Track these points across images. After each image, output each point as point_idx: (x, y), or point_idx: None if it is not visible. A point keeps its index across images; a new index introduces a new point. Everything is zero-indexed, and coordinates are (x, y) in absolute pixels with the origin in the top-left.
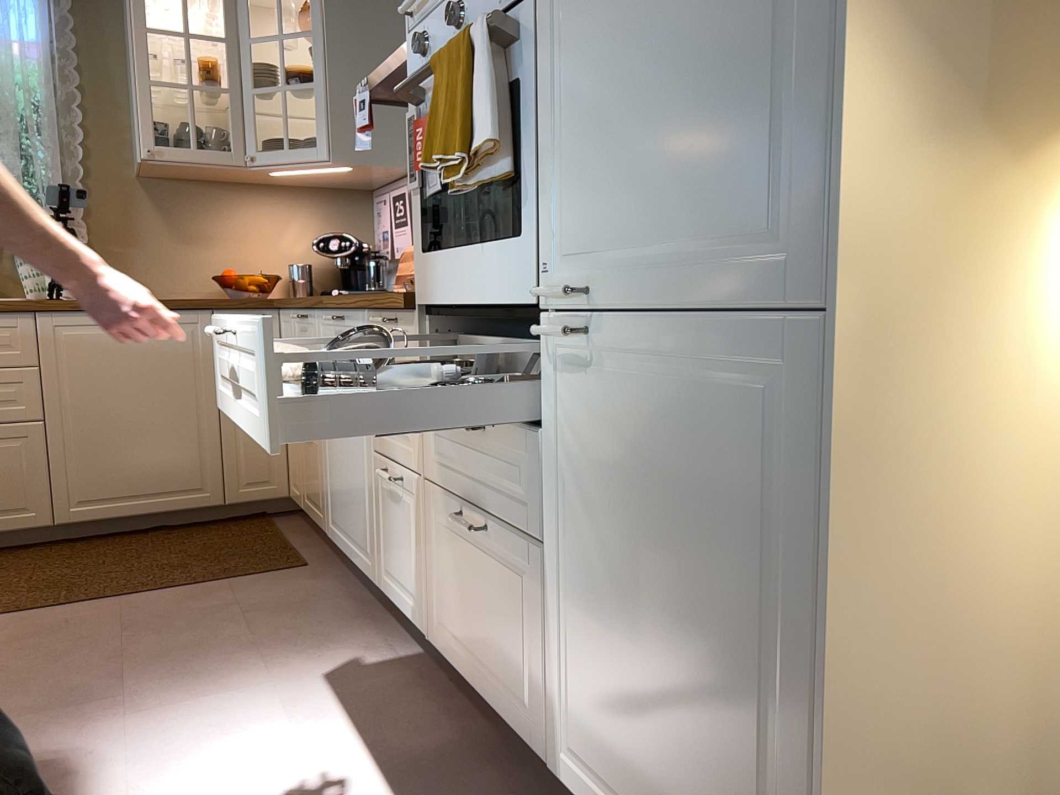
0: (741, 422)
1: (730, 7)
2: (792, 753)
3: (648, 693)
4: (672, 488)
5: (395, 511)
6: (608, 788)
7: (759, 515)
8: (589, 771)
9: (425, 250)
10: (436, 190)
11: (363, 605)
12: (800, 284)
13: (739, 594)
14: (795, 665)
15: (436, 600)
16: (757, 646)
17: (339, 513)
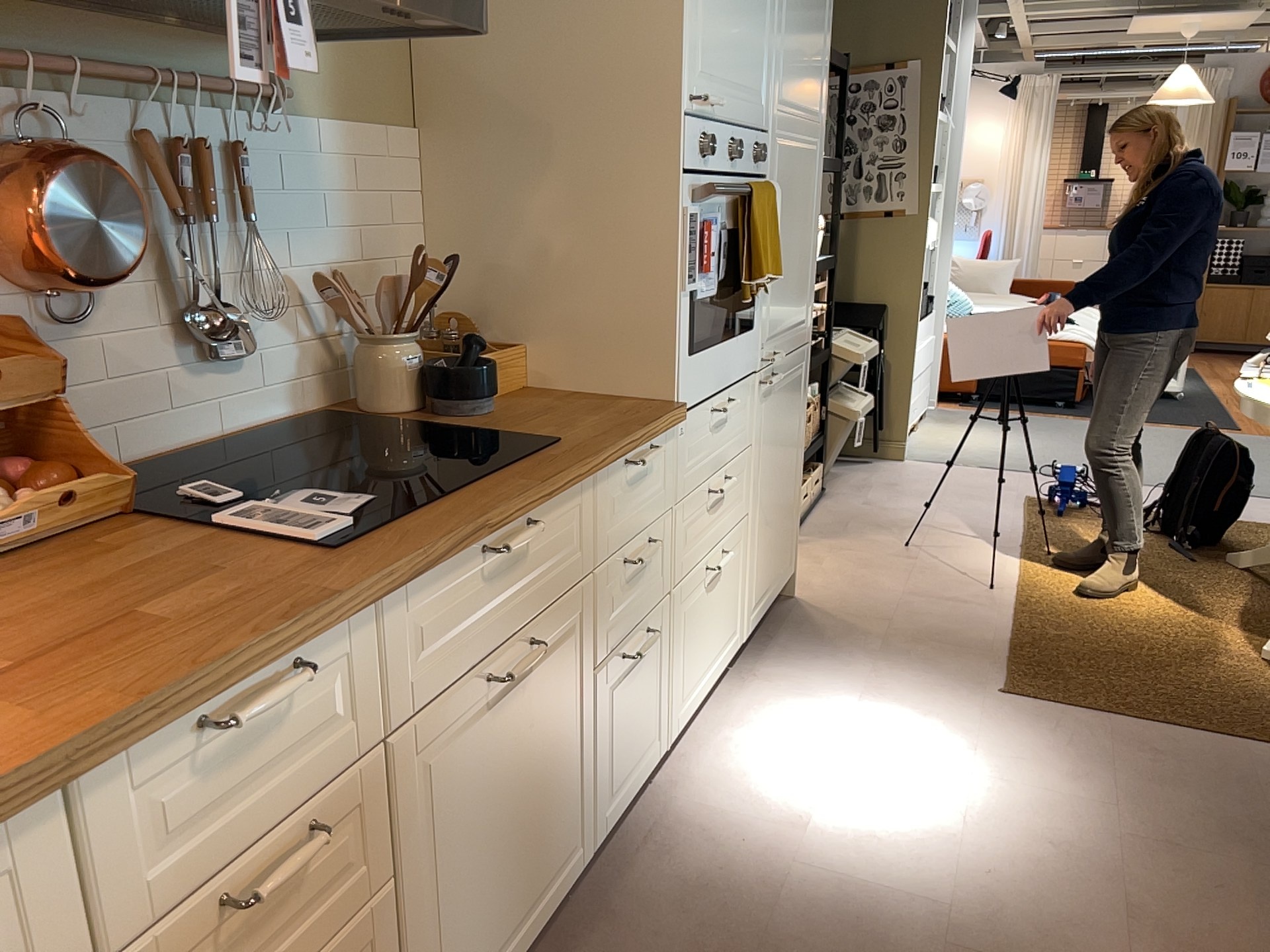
0: (798, 386)
1: (805, 238)
2: (796, 485)
3: (775, 524)
4: (785, 425)
5: (631, 687)
6: (762, 596)
7: (798, 415)
8: (757, 602)
9: (688, 353)
10: (707, 294)
11: (558, 949)
12: (807, 334)
13: (794, 447)
14: (798, 456)
15: (677, 689)
16: (795, 460)
17: (478, 948)
